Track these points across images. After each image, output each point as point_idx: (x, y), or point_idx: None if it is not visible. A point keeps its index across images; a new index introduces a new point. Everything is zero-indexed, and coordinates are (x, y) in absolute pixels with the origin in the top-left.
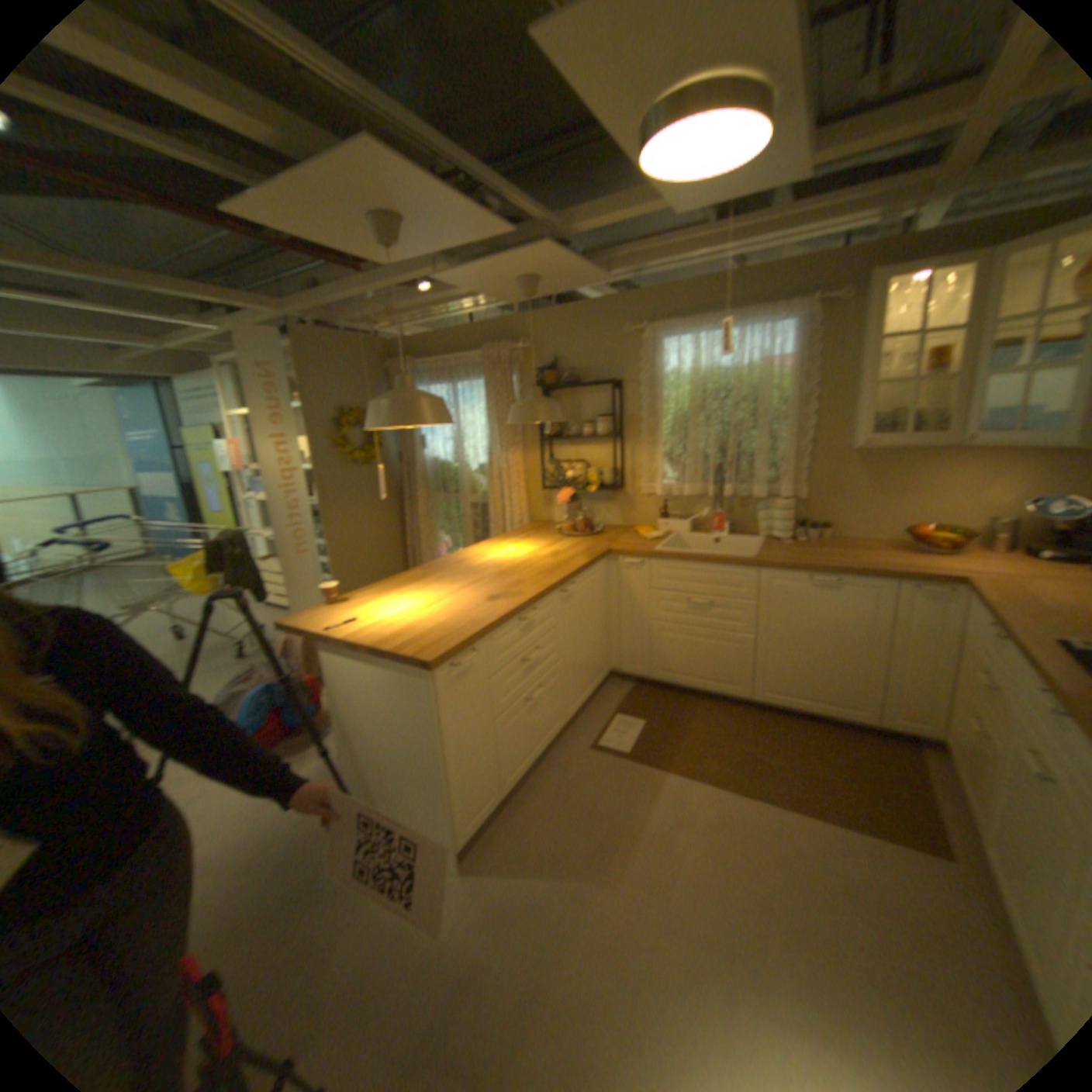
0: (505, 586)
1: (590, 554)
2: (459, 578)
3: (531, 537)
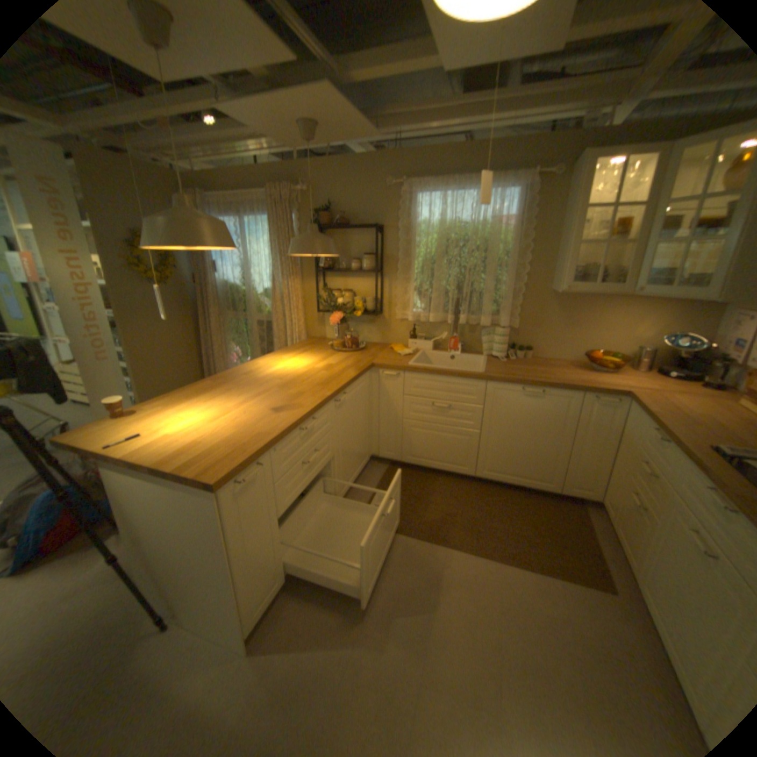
0: (286, 398)
1: (357, 368)
2: (244, 389)
3: (307, 352)
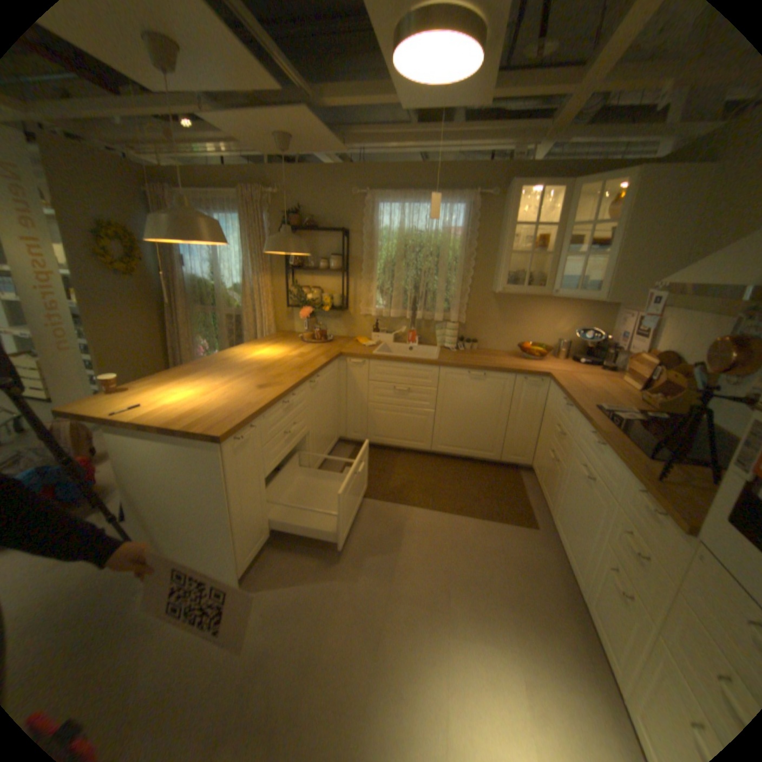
0: (267, 378)
1: (327, 356)
2: (227, 372)
3: (279, 343)
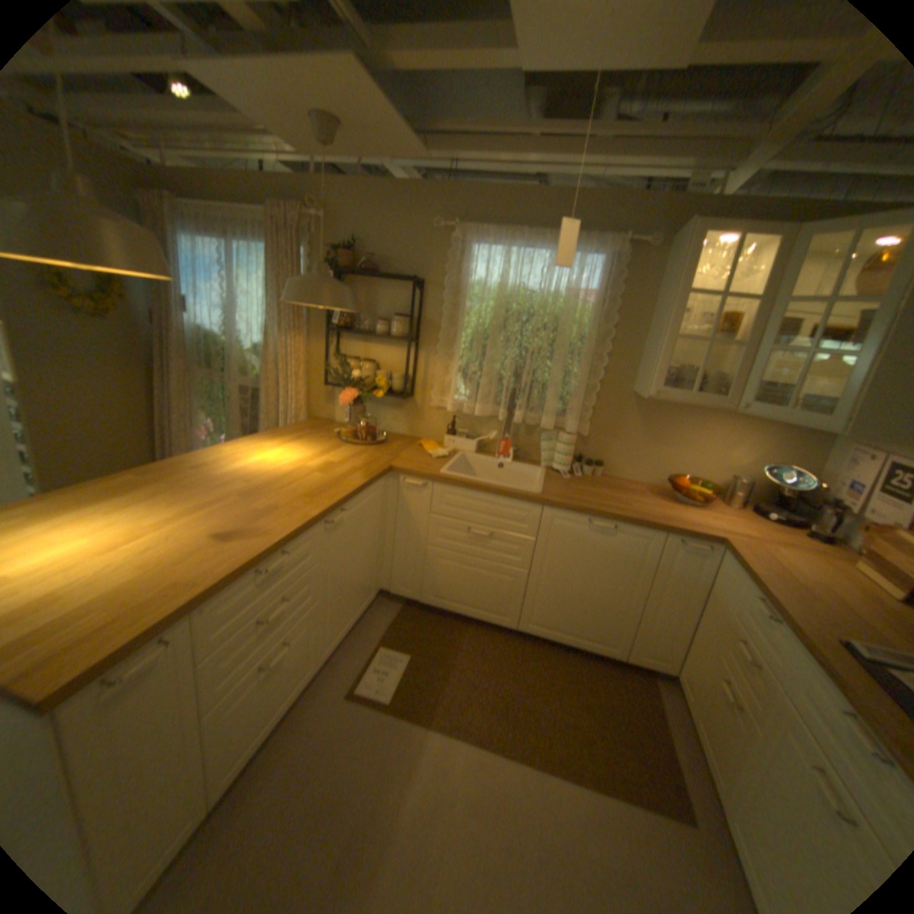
0: (245, 518)
1: (367, 473)
2: (183, 497)
3: (301, 441)
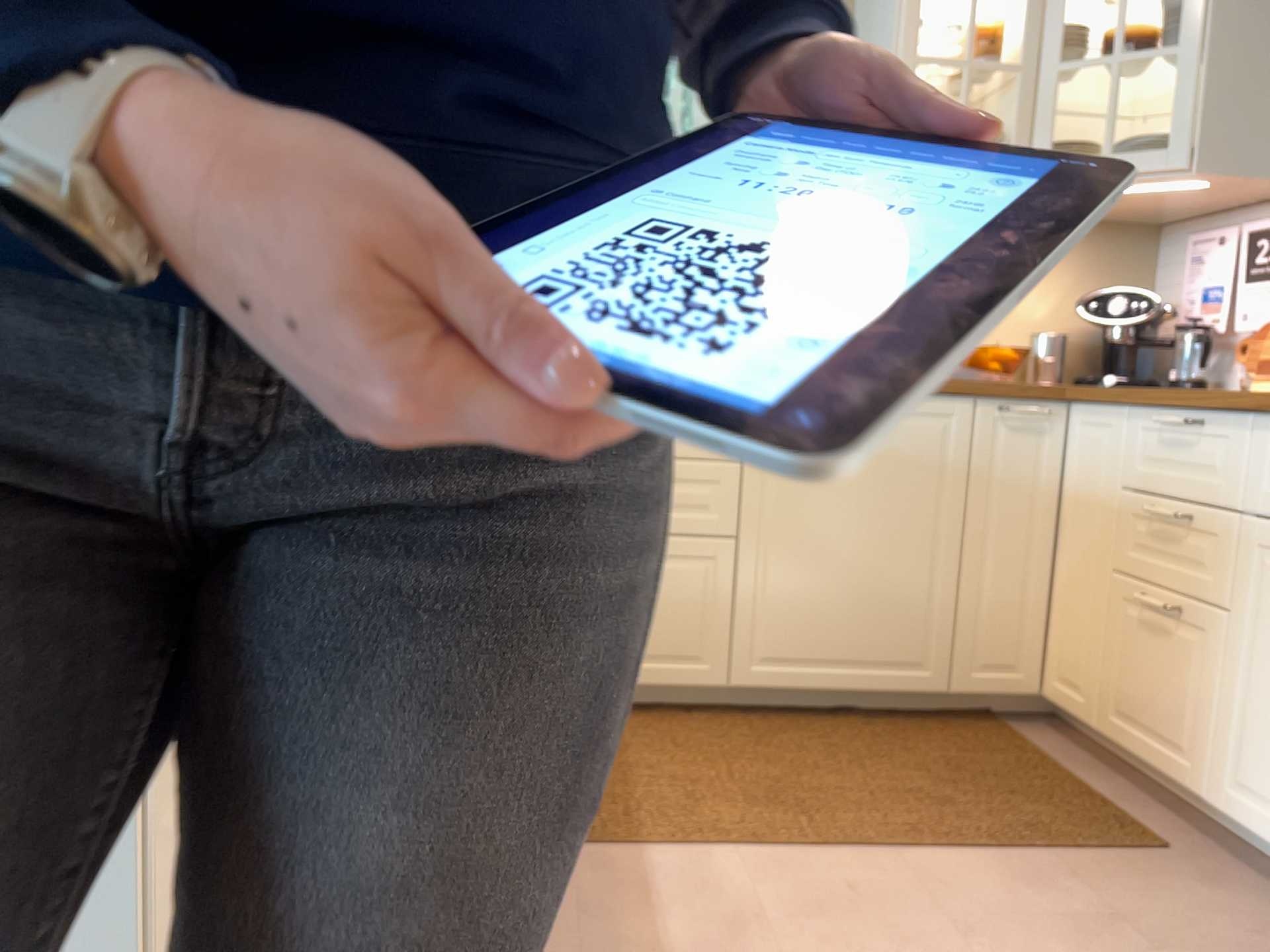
0: None
1: None
2: None
3: None
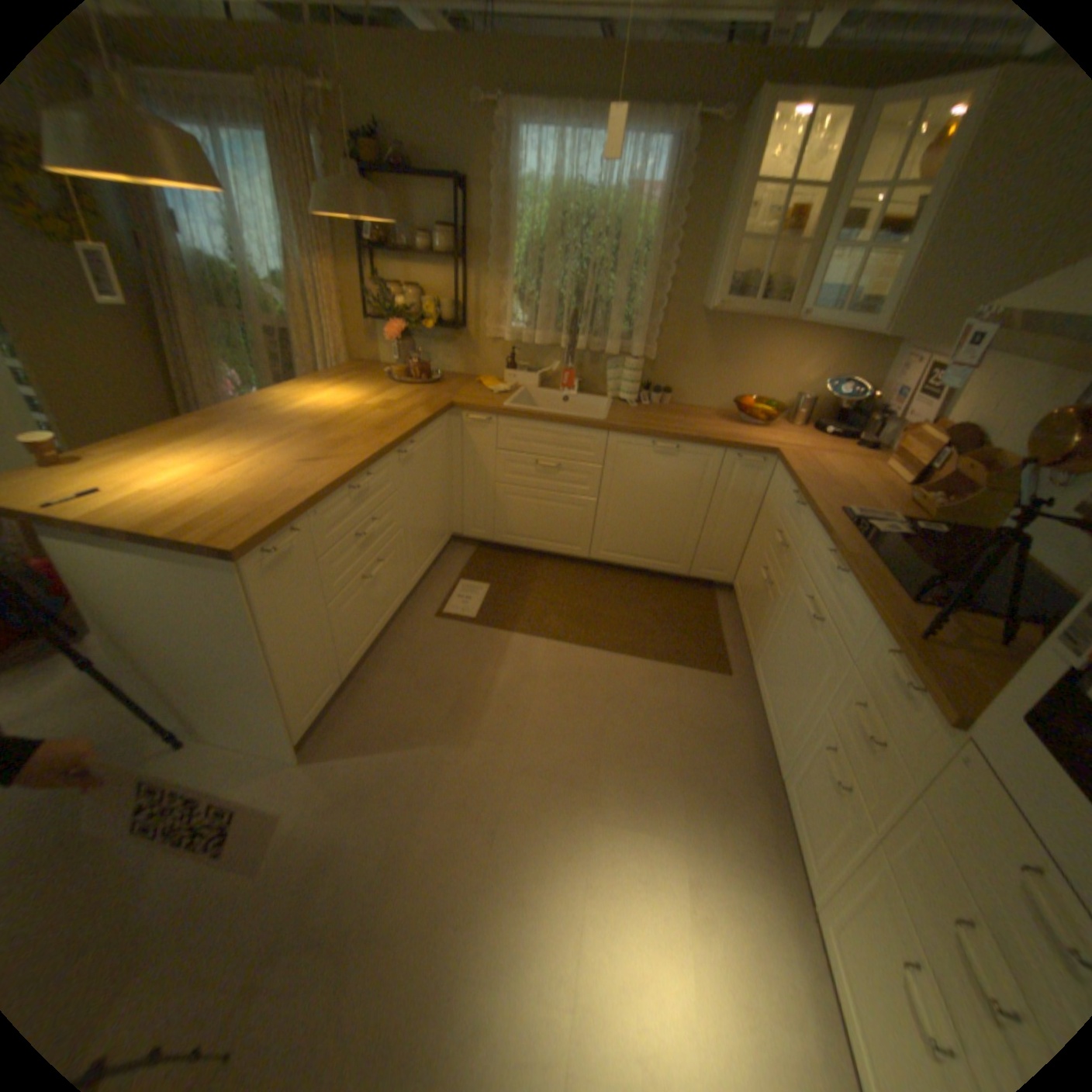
0: (326, 446)
1: (429, 409)
2: (258, 432)
3: (352, 382)
